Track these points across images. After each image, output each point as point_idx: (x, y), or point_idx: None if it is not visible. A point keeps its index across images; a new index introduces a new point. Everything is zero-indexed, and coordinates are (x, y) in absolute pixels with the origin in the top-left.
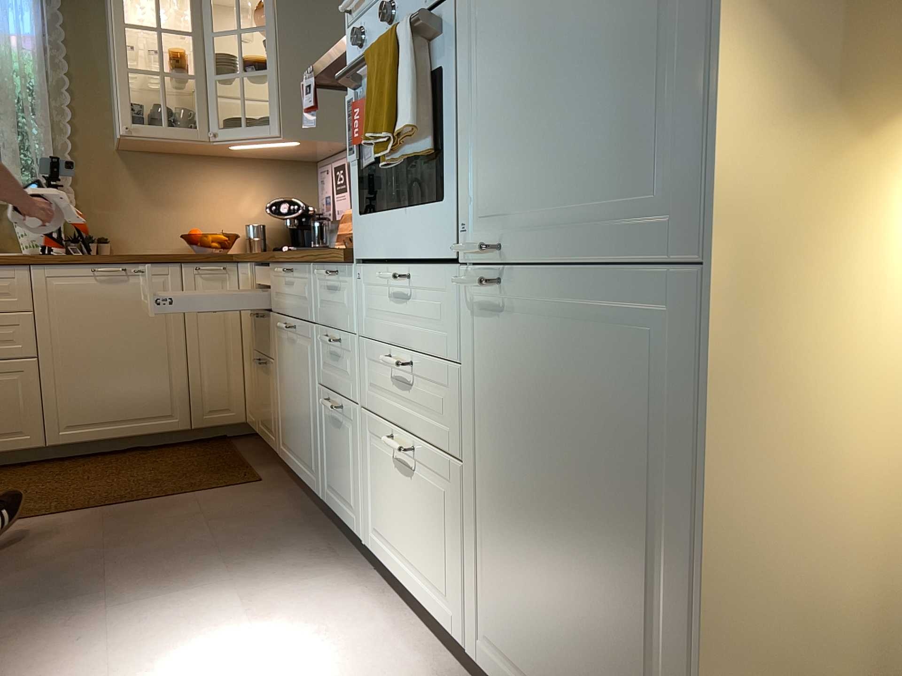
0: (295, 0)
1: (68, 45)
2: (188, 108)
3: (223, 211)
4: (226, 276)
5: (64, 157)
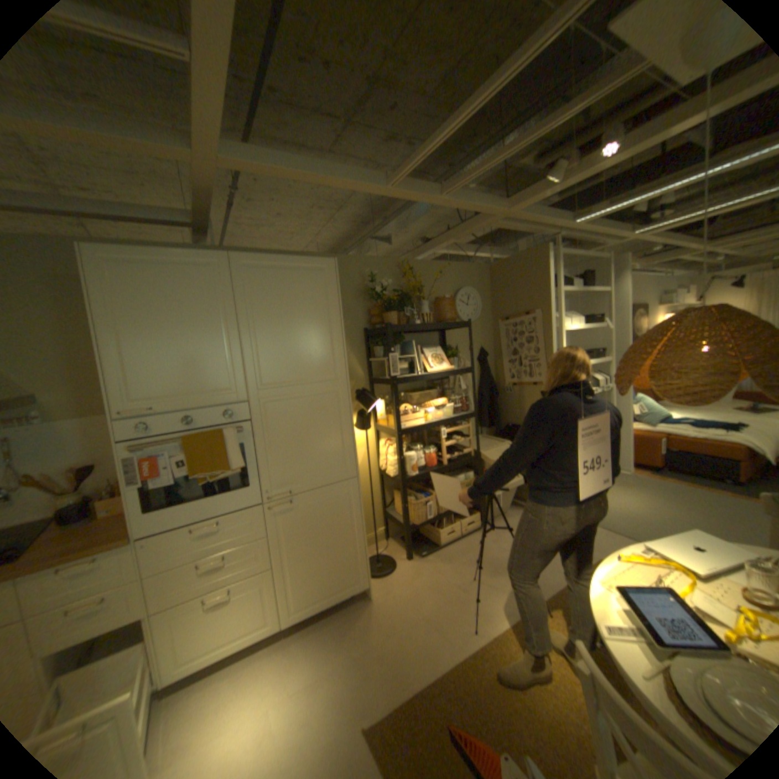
0: None
1: None
2: None
3: None
4: None
5: None
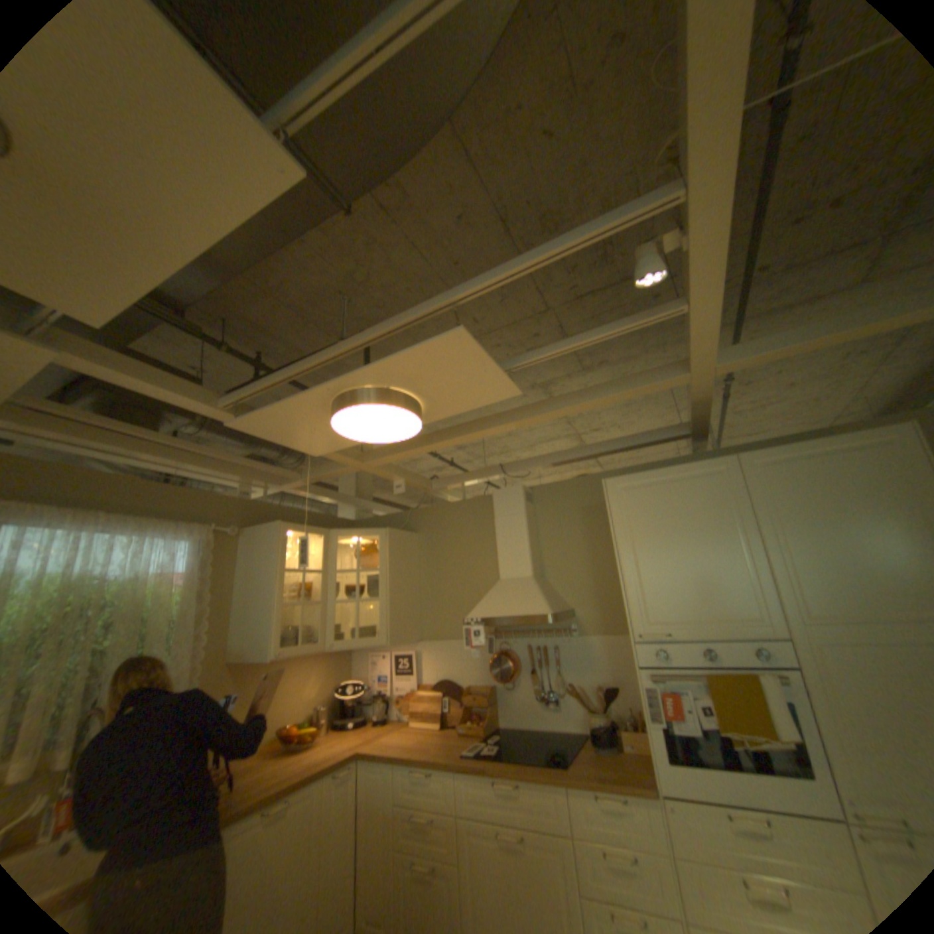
0: (395, 553)
1: (204, 580)
2: (307, 628)
3: (293, 702)
4: (348, 779)
5: (184, 684)
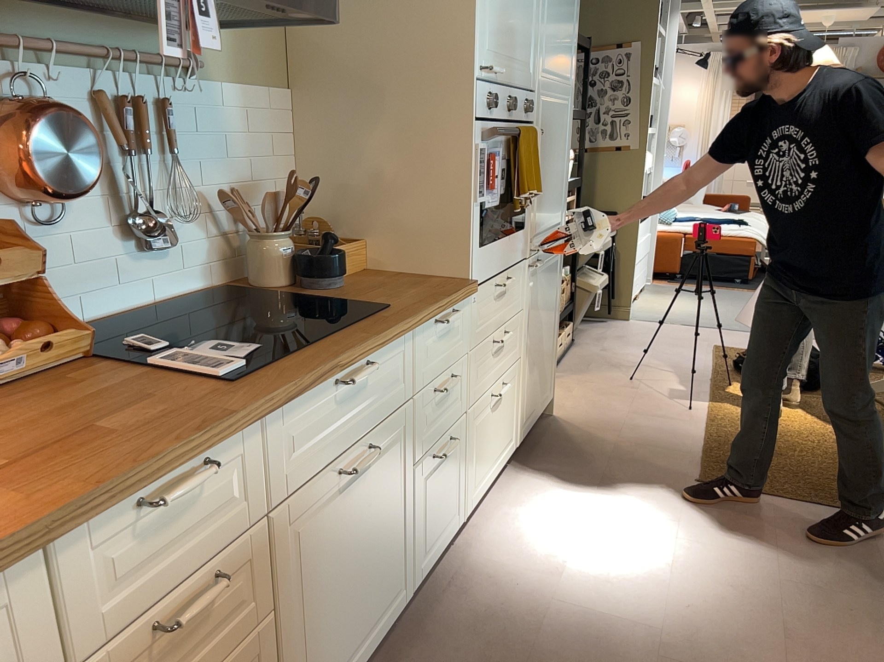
0: None
1: None
2: None
3: None
4: None
5: None
